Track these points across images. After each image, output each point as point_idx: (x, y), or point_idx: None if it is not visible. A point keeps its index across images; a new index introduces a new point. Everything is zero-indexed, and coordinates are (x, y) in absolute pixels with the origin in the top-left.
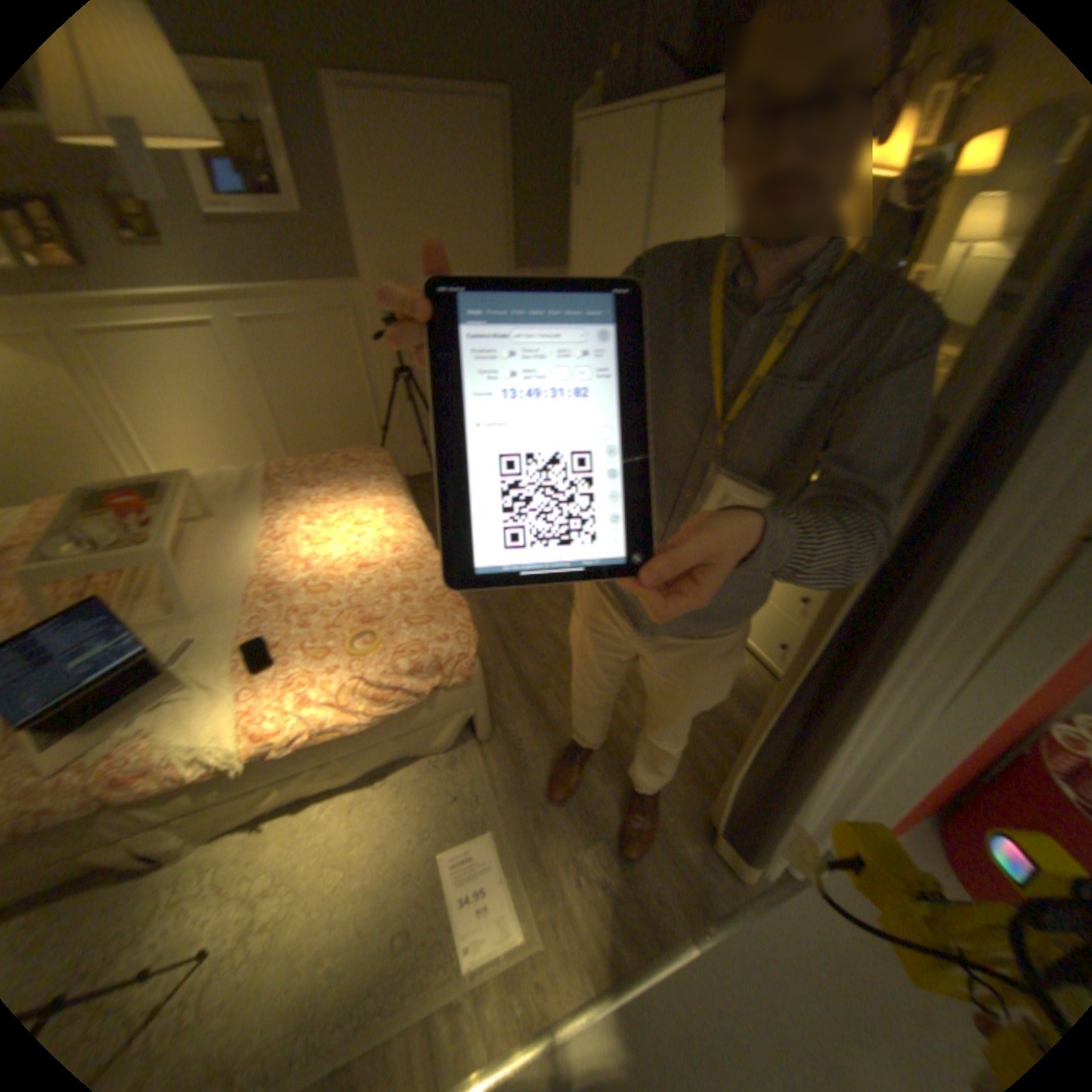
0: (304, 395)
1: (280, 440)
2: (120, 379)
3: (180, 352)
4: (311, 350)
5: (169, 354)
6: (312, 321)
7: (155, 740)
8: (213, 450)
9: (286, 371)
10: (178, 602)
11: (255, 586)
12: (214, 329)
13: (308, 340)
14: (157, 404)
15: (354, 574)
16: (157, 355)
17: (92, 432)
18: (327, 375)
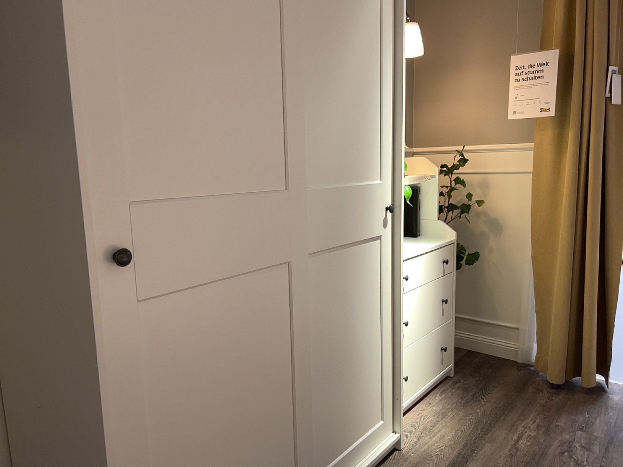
0: None
1: None
2: None
3: None
4: None
5: None
6: None
7: None
8: None
9: None
10: None
11: None
12: None
13: None
14: None
15: None
16: None
17: None
18: None
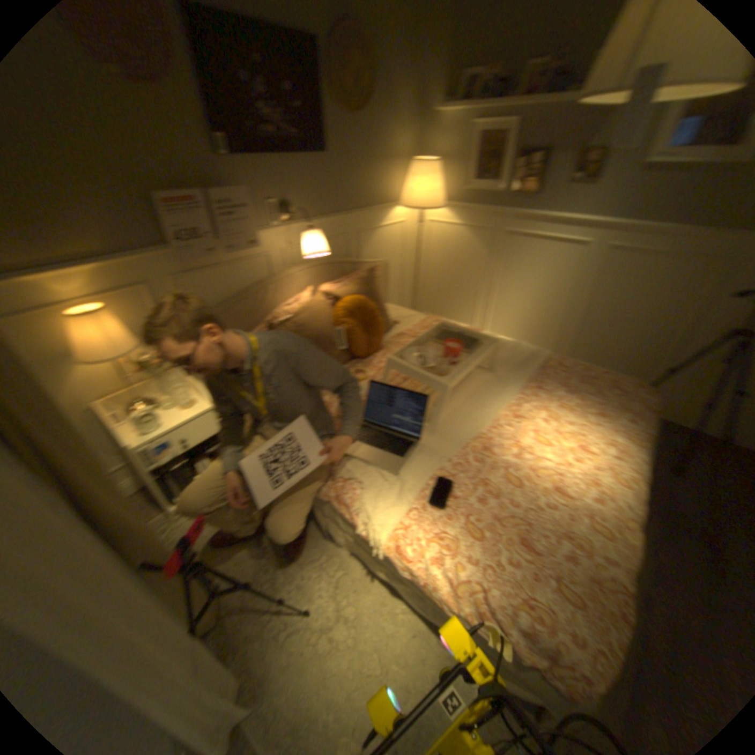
0: (617, 315)
1: (573, 338)
2: (508, 264)
3: (553, 258)
4: (654, 283)
5: (546, 257)
6: (675, 261)
7: (364, 495)
8: (526, 324)
9: (618, 293)
10: (435, 417)
11: (477, 442)
12: (587, 248)
13: (657, 276)
14: (517, 285)
15: (547, 492)
16: (538, 256)
17: (476, 288)
18: (651, 307)
